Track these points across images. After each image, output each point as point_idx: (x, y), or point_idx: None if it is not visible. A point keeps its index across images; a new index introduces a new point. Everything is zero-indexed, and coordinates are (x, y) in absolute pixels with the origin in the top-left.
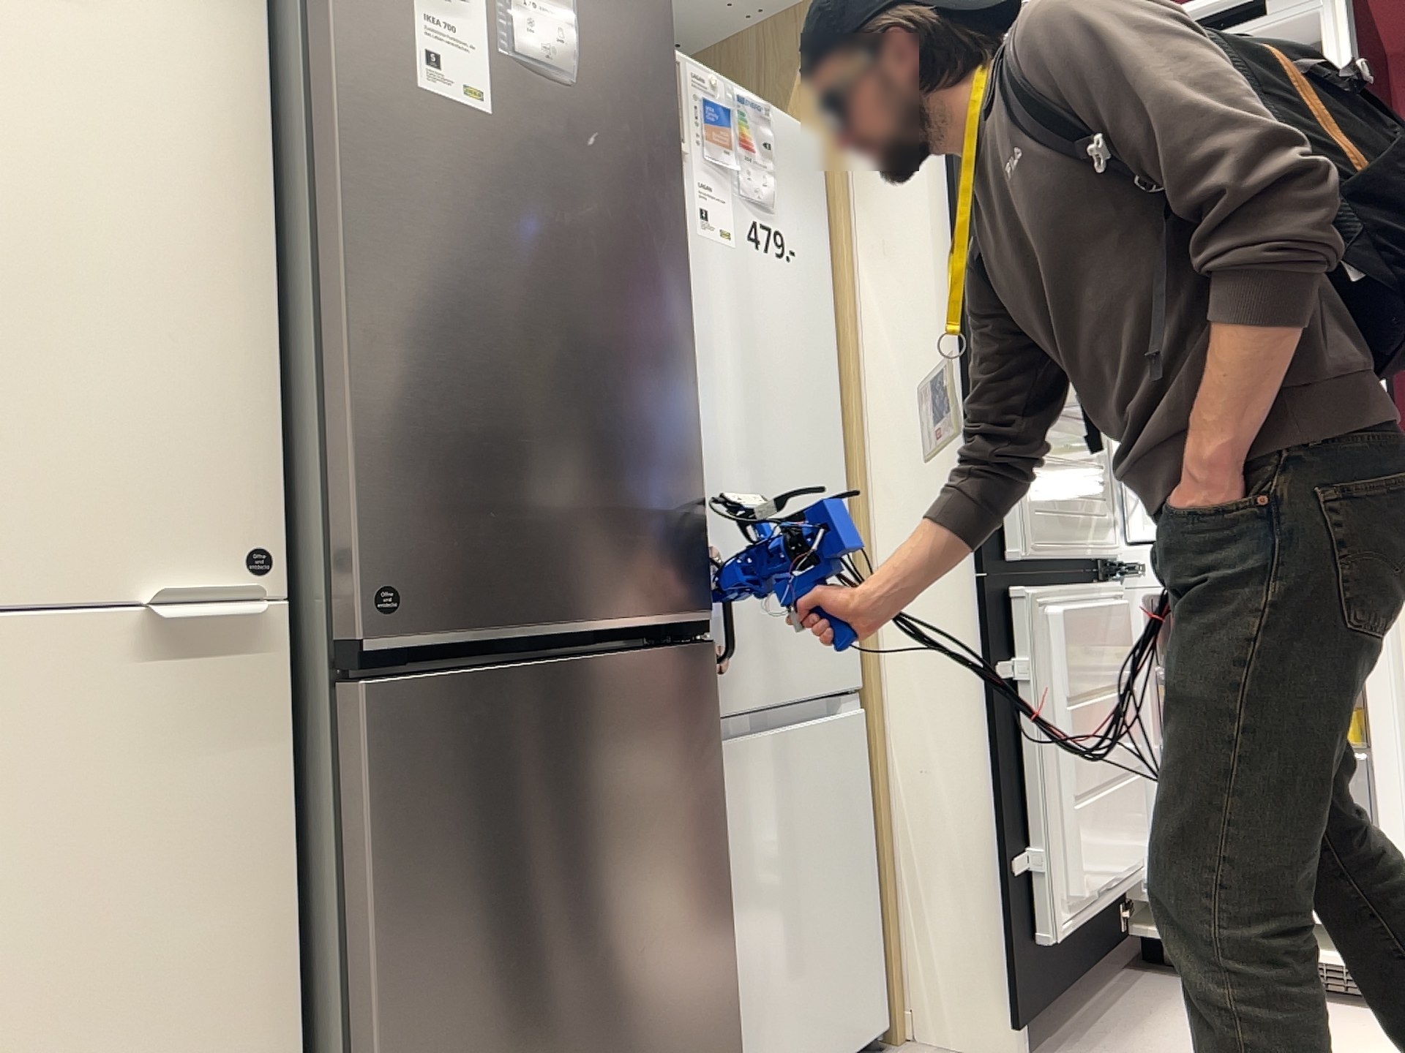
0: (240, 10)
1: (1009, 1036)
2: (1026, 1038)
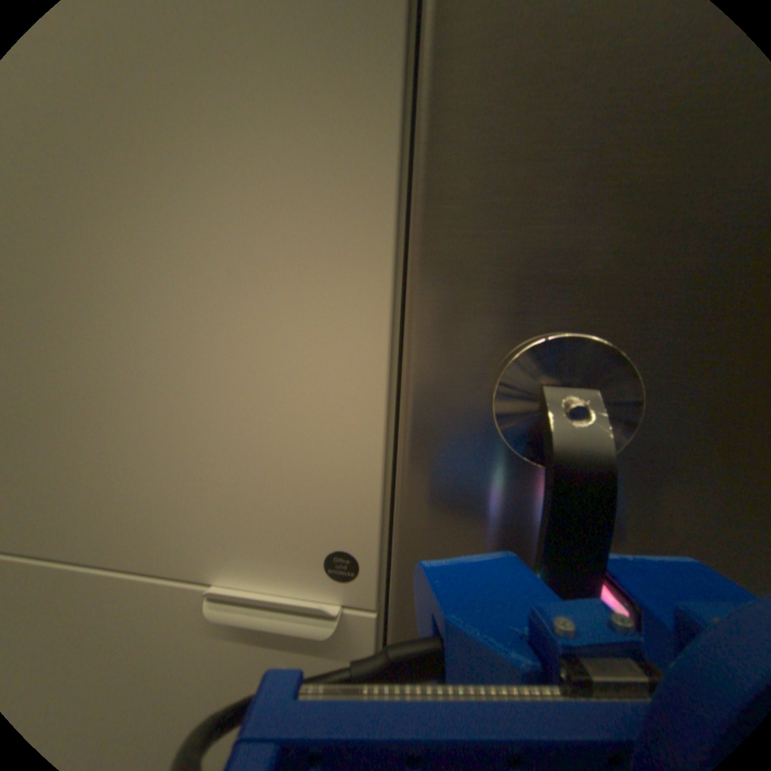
0: None
1: None
2: None
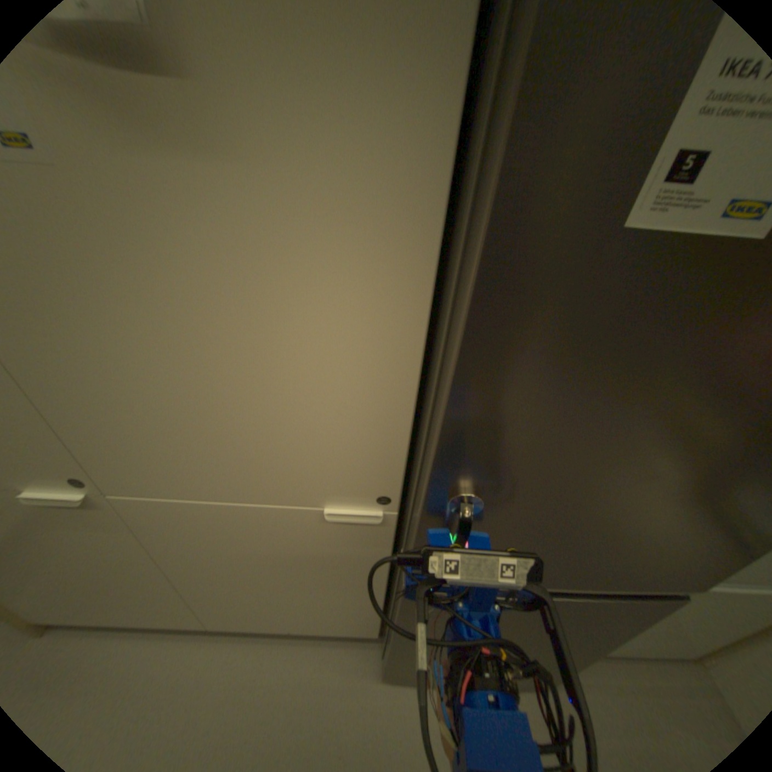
0: (432, 77)
1: None
2: None
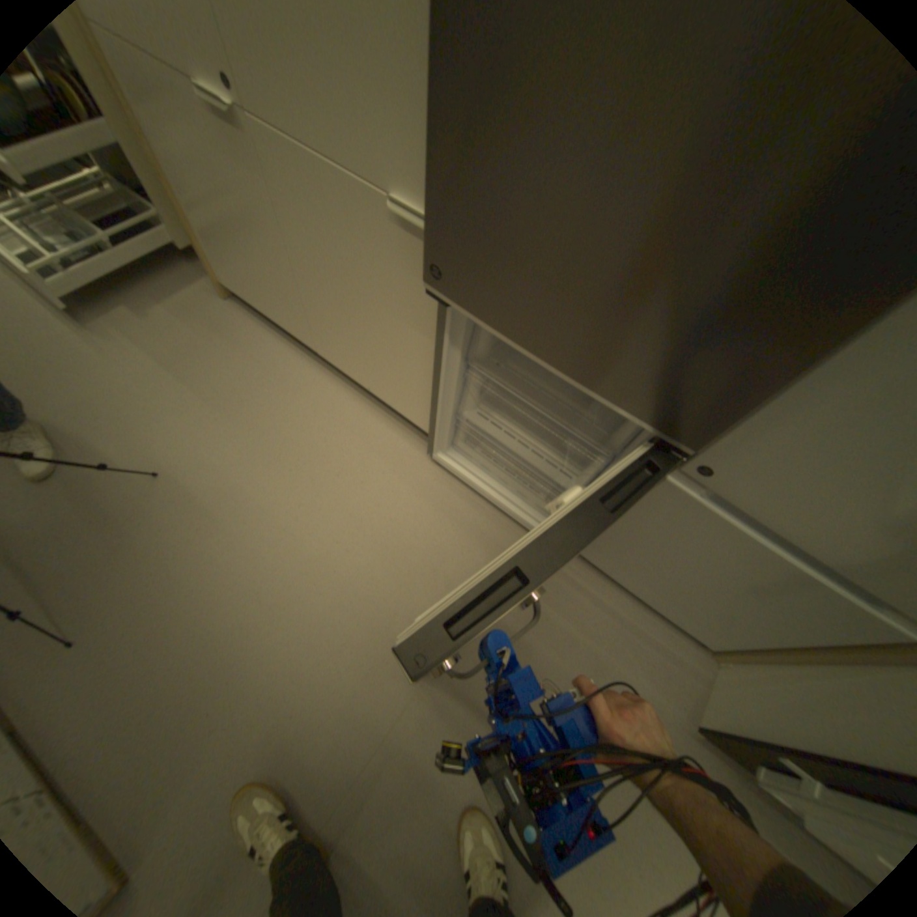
0: None
1: (710, 727)
2: (709, 738)
